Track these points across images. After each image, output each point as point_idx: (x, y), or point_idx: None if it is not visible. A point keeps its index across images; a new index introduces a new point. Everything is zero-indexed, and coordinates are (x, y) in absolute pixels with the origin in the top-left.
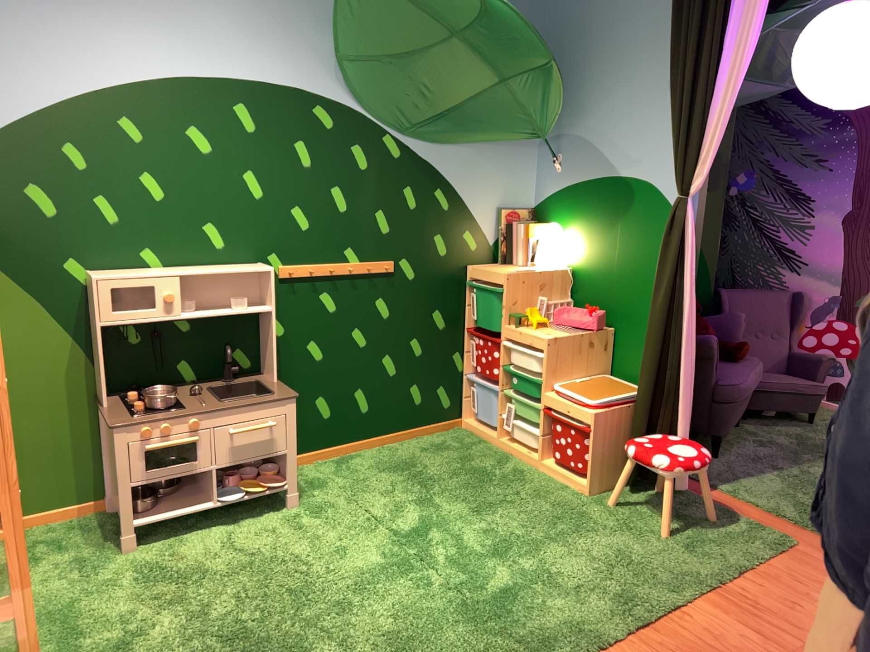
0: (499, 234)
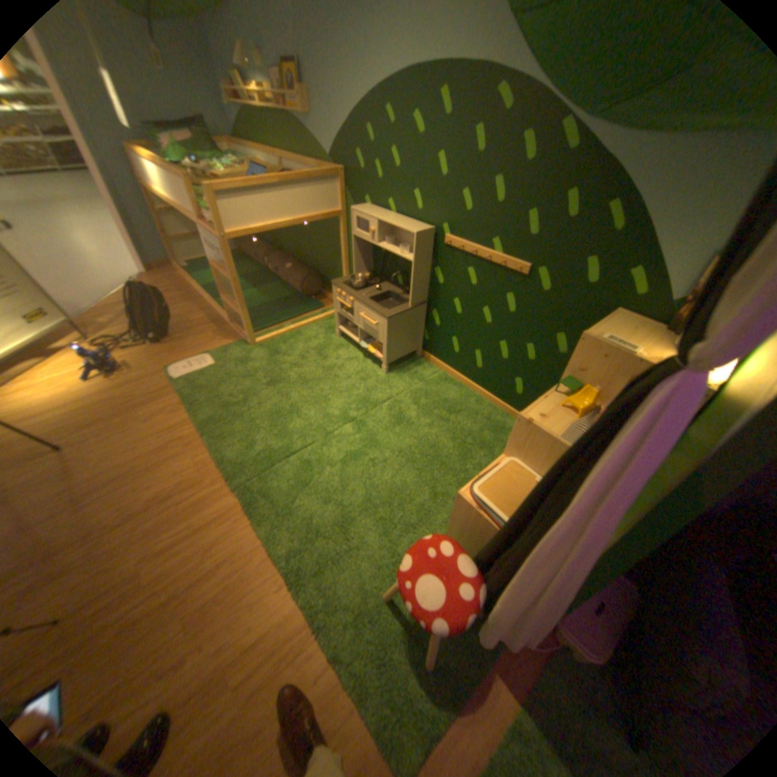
0: (693, 292)
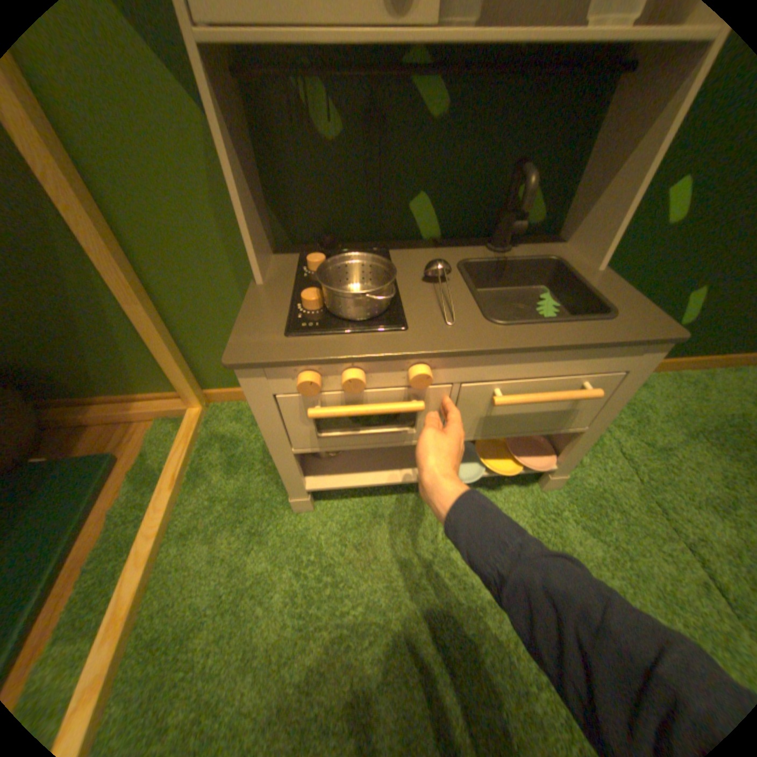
0: None
